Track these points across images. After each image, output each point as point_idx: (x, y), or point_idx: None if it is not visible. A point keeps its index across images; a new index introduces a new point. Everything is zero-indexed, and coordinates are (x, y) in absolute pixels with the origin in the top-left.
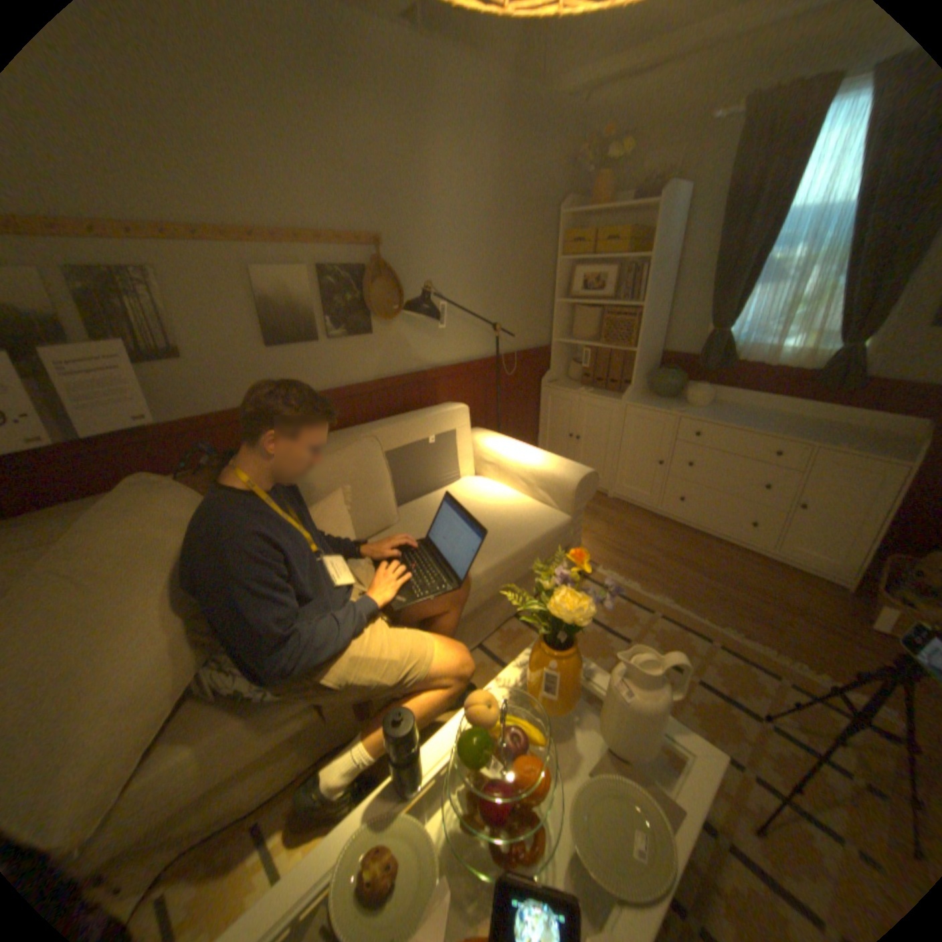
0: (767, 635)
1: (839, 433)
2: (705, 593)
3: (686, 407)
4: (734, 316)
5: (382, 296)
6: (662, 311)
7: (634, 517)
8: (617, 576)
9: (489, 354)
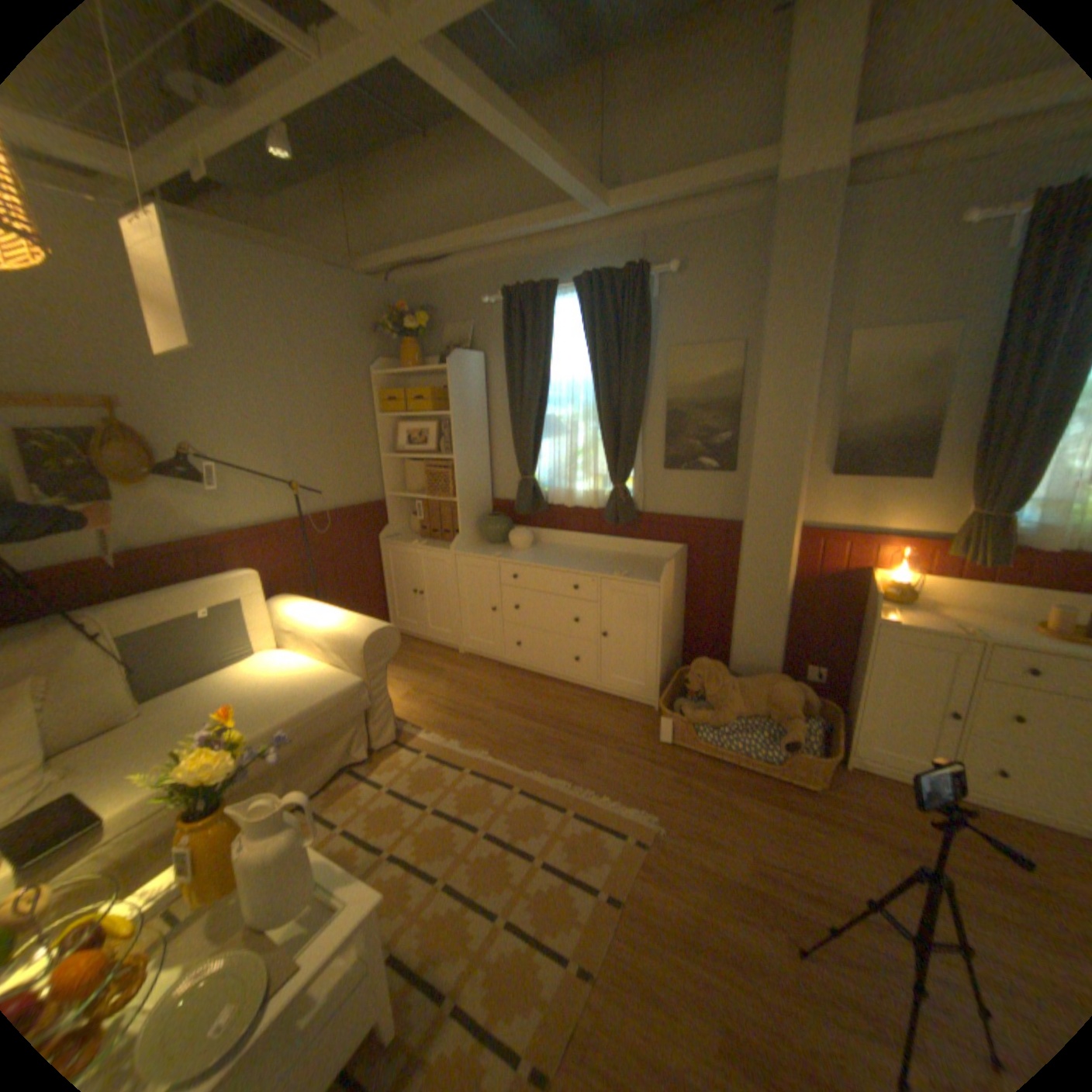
0: (569, 768)
1: (623, 563)
2: (524, 737)
3: (509, 551)
4: (535, 464)
5: (124, 458)
6: (480, 462)
7: (480, 670)
8: (438, 737)
9: (300, 512)
